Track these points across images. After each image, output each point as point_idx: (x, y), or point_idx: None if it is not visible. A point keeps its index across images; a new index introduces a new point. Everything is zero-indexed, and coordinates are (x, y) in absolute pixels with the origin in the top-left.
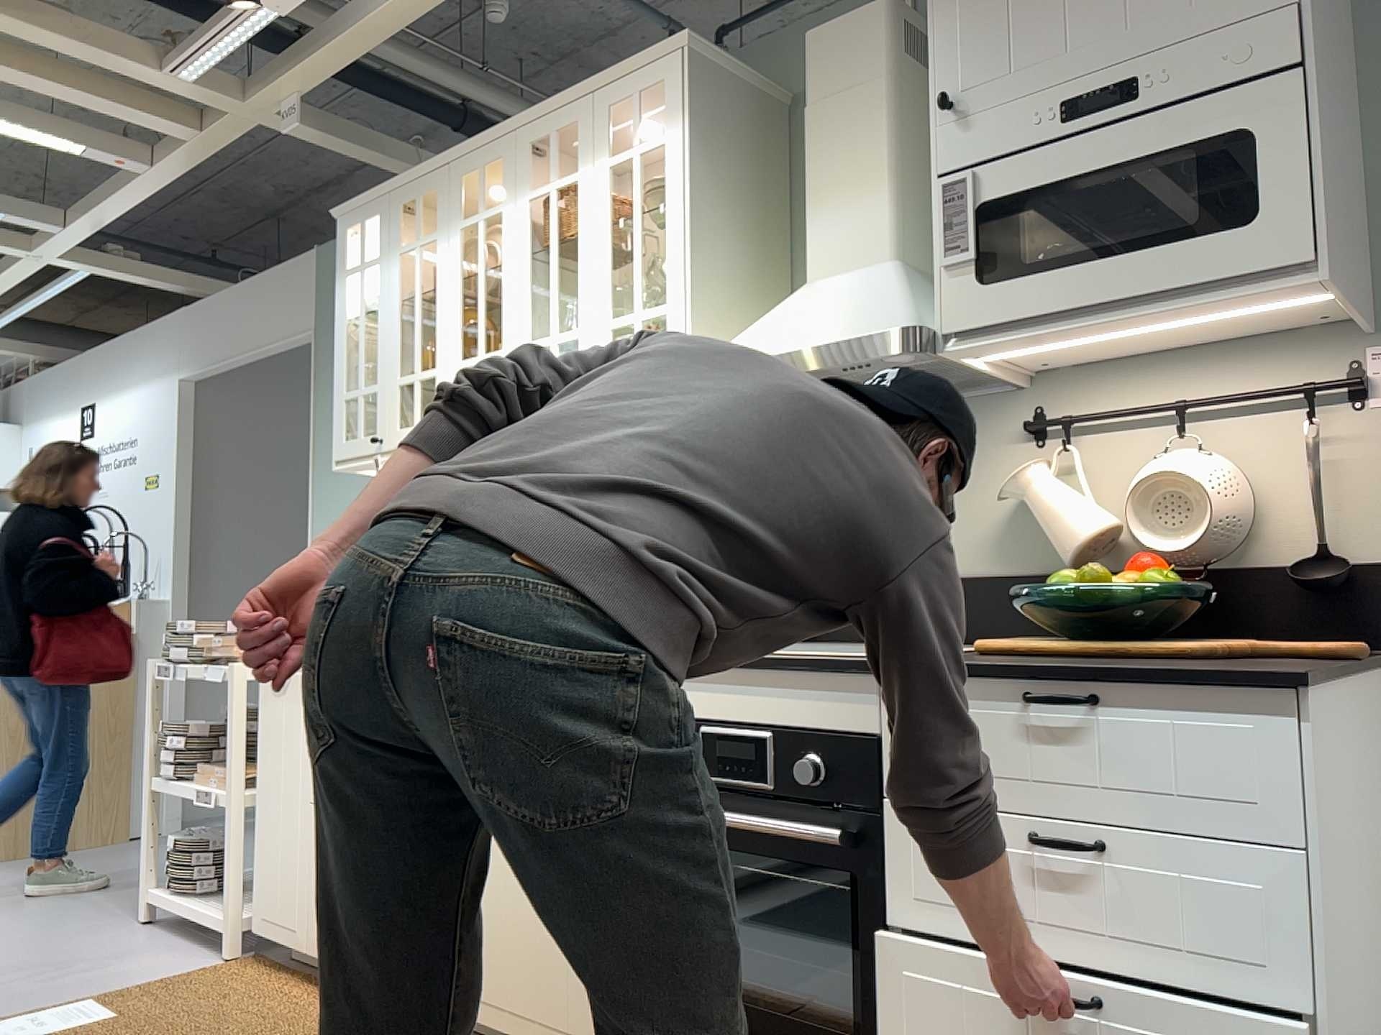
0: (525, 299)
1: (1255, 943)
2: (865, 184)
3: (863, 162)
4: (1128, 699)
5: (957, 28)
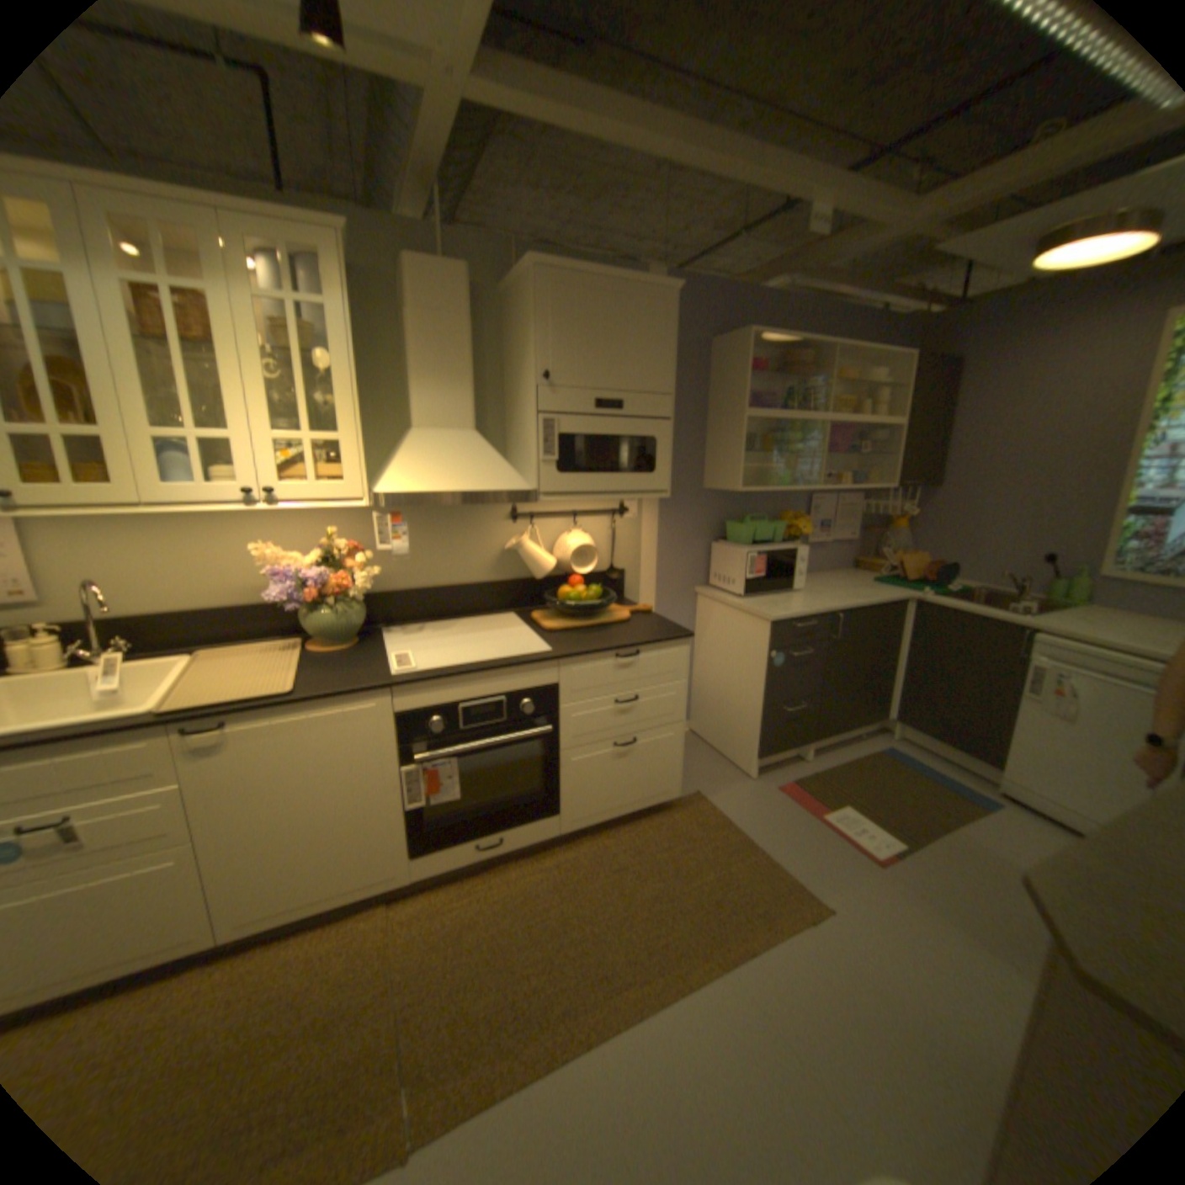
0: (138, 387)
1: (672, 708)
2: (457, 380)
3: (456, 366)
4: (646, 649)
5: (552, 336)
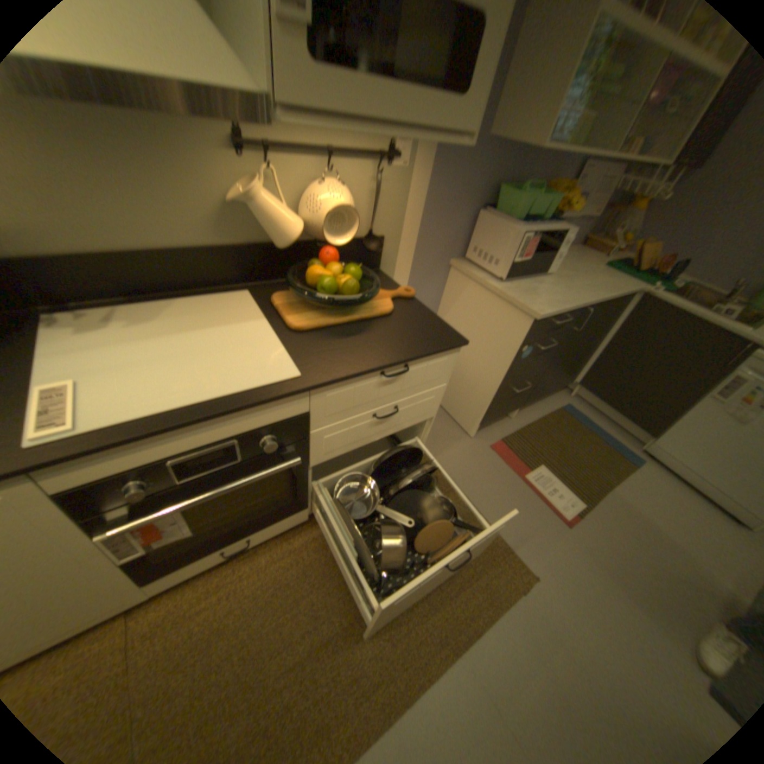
0: None
1: (428, 408)
2: None
3: None
4: (416, 361)
5: None
